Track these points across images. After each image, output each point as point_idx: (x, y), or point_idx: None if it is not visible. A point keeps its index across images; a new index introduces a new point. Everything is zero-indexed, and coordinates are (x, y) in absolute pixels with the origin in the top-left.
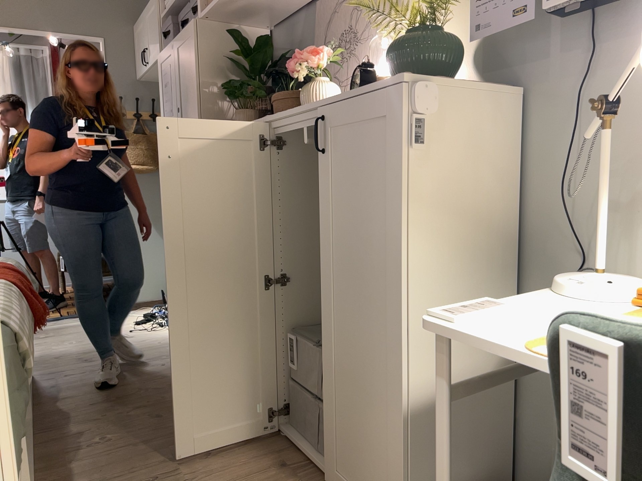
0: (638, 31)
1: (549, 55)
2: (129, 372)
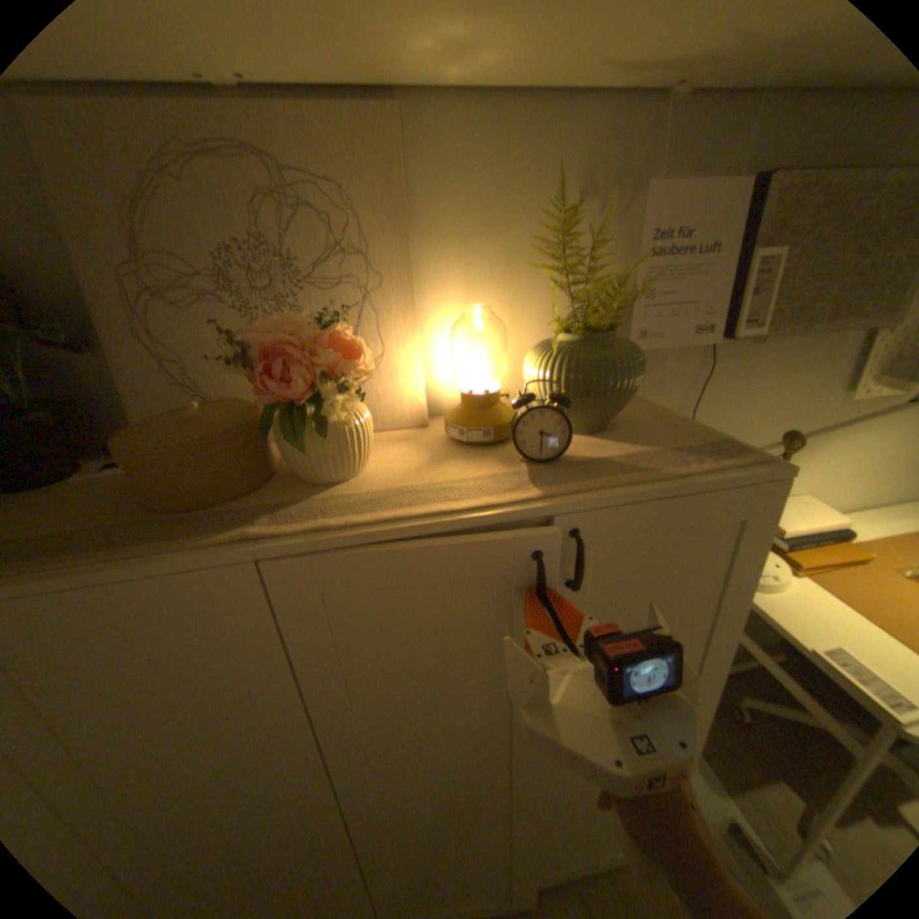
0: (738, 351)
1: (660, 360)
2: None
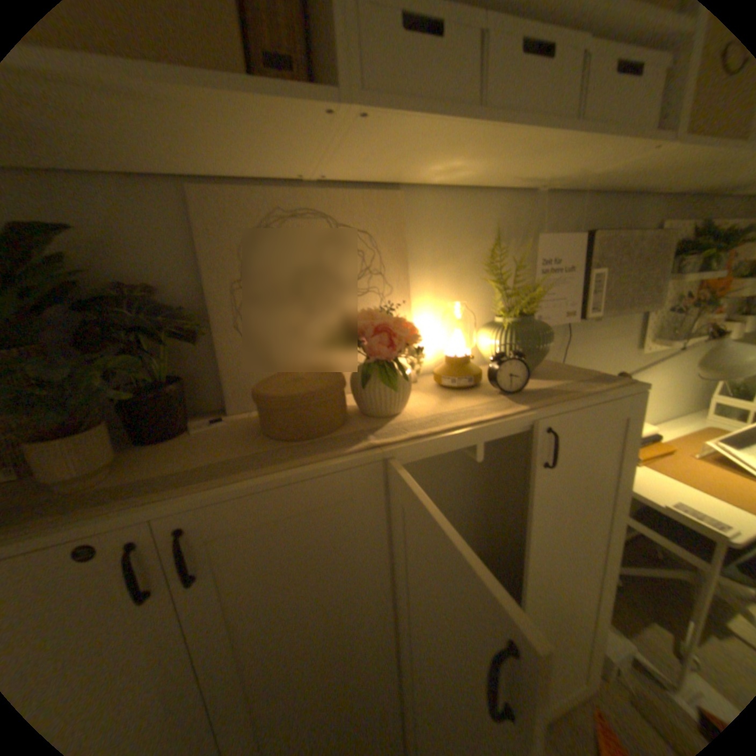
0: (581, 328)
1: None
2: None
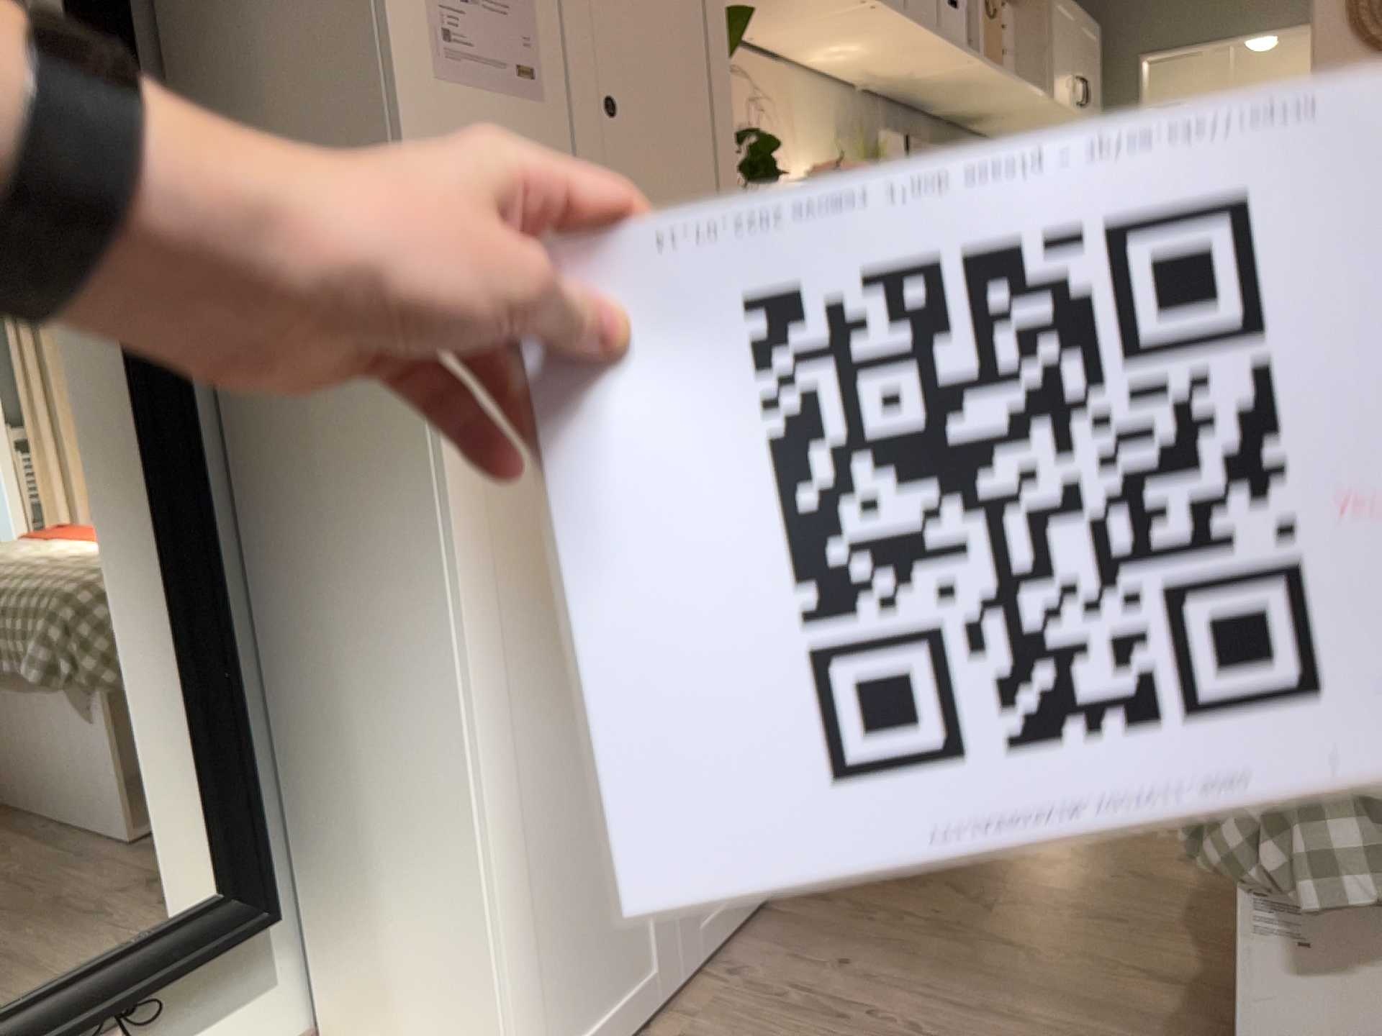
0: None
1: None
2: (933, 1003)
